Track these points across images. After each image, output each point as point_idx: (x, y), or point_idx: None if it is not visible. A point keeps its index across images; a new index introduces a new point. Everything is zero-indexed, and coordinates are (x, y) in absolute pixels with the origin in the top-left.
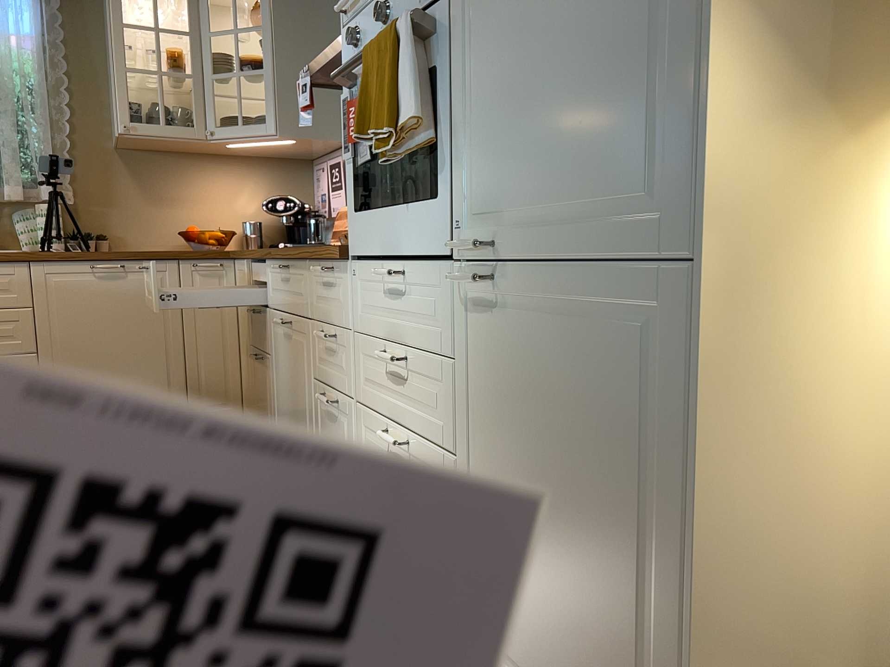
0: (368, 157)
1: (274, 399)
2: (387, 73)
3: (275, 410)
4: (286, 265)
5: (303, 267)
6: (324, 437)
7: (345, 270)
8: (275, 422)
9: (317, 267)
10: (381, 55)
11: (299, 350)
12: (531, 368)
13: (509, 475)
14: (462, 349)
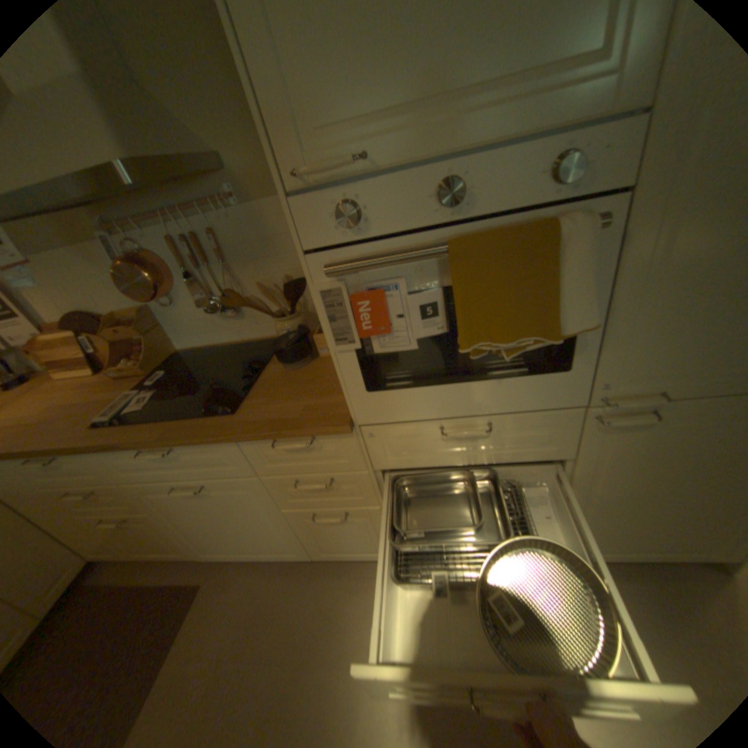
0: (404, 347)
1: (177, 536)
2: (532, 282)
3: (183, 542)
4: (164, 448)
5: (219, 444)
6: (318, 533)
7: (344, 434)
8: (189, 547)
9: (265, 440)
10: (508, 260)
11: (234, 499)
12: (679, 447)
13: (632, 494)
14: (581, 452)
